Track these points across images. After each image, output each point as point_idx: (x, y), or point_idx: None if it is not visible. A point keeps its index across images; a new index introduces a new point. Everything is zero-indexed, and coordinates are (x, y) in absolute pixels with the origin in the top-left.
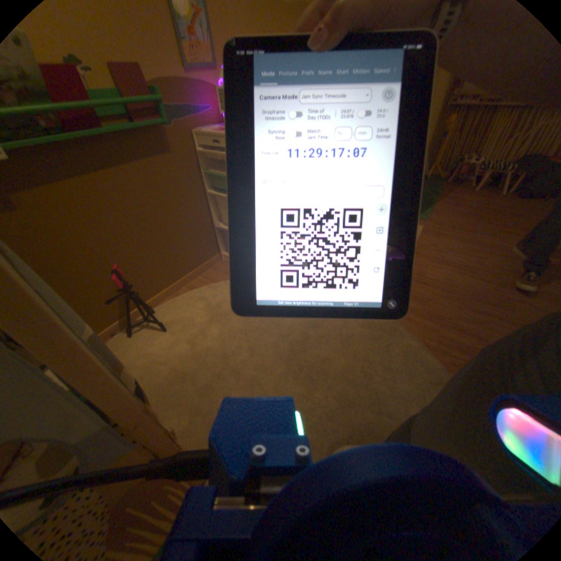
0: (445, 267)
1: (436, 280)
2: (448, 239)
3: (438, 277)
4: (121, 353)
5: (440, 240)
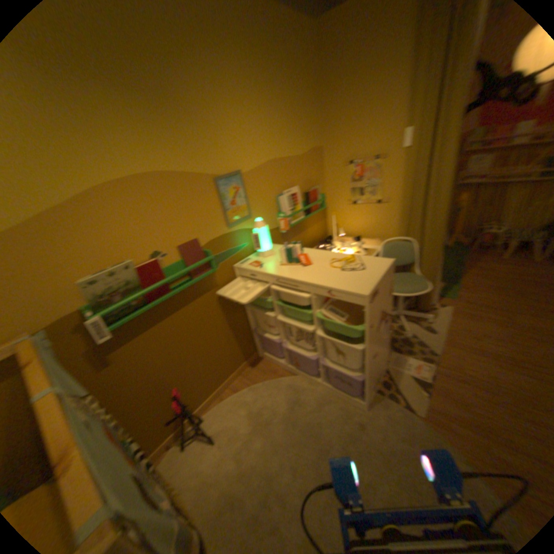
0: (486, 360)
1: (479, 377)
2: (484, 322)
3: (481, 373)
4: (177, 471)
5: (475, 323)
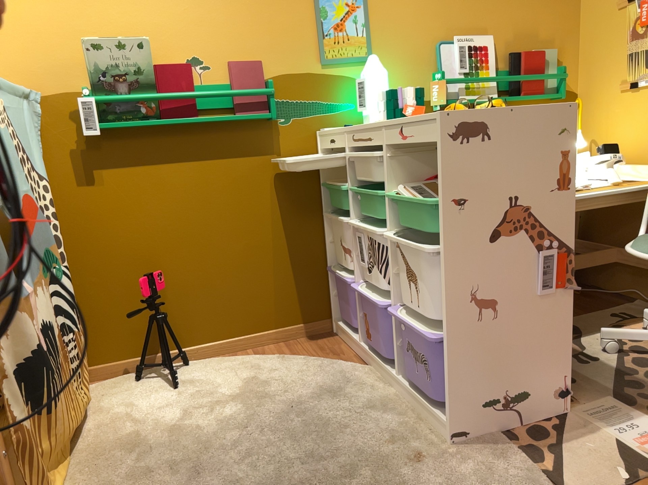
0: None
1: None
2: None
3: None
4: (110, 392)
5: None
